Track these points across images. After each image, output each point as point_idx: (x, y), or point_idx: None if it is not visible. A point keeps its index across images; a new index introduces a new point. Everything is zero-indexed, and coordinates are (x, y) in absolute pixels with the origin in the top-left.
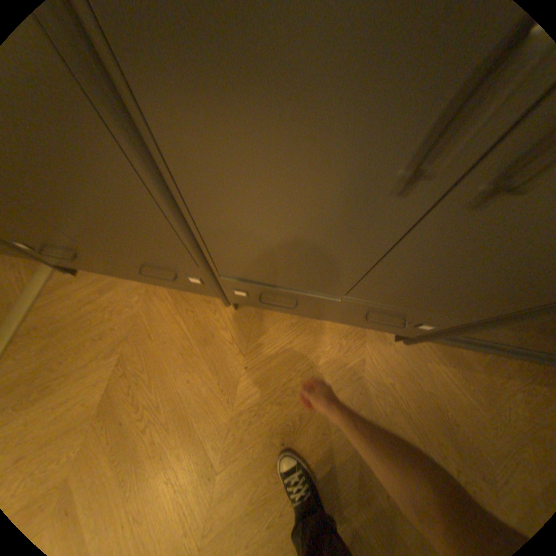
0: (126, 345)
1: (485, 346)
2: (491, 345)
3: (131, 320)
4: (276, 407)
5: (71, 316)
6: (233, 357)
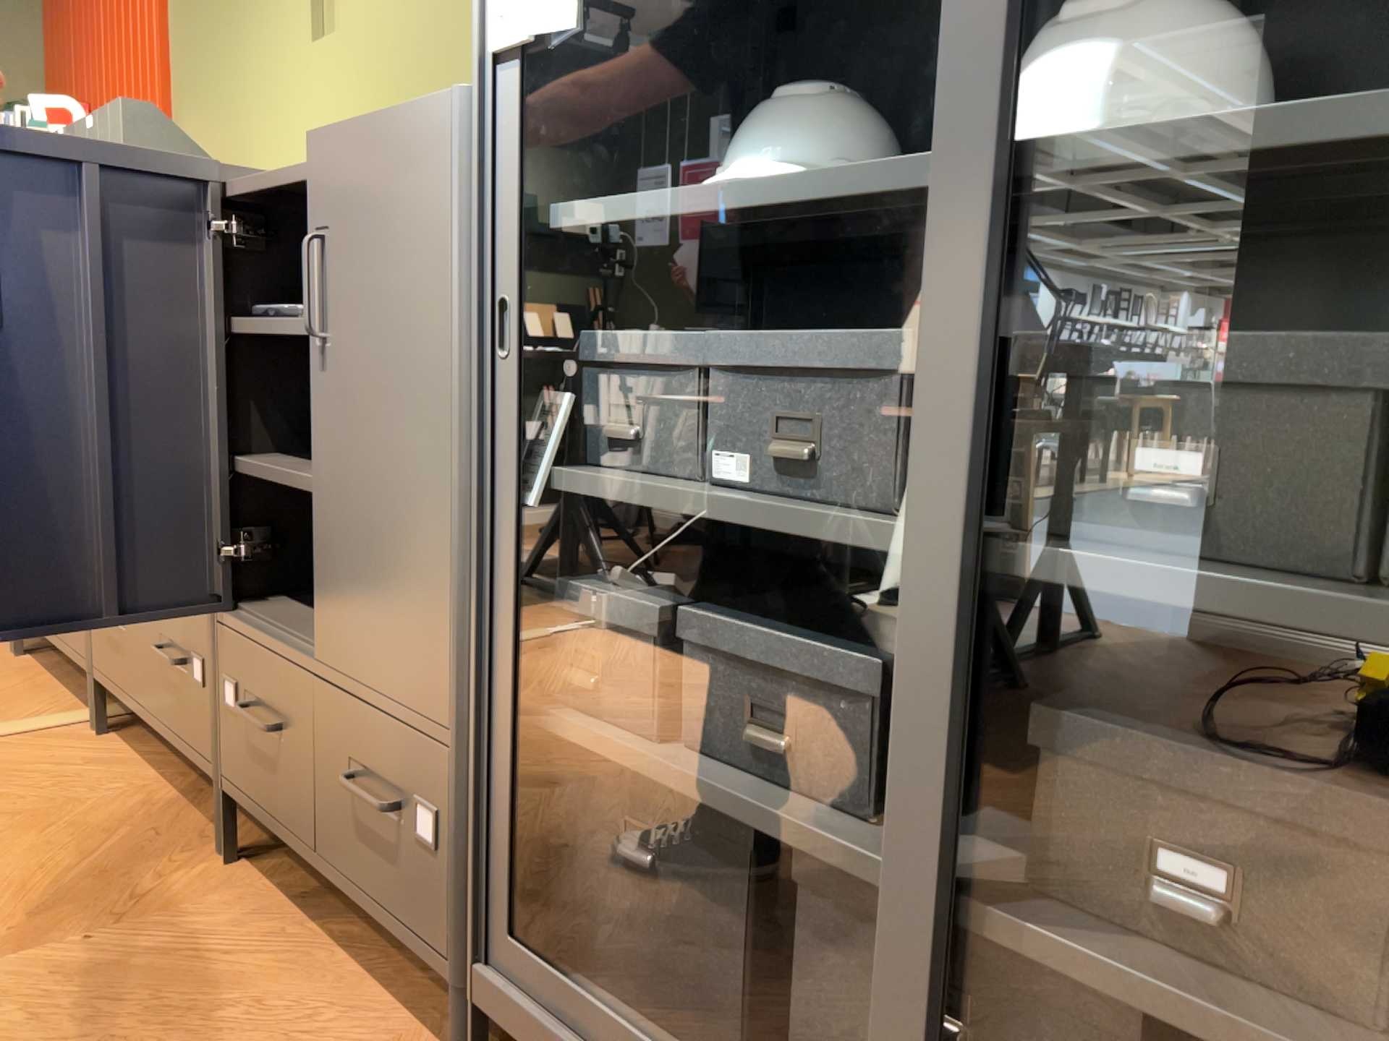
0: (1, 824)
1: (579, 1025)
2: (580, 999)
3: (64, 804)
4: (15, 1029)
5: (10, 768)
6: (99, 920)
